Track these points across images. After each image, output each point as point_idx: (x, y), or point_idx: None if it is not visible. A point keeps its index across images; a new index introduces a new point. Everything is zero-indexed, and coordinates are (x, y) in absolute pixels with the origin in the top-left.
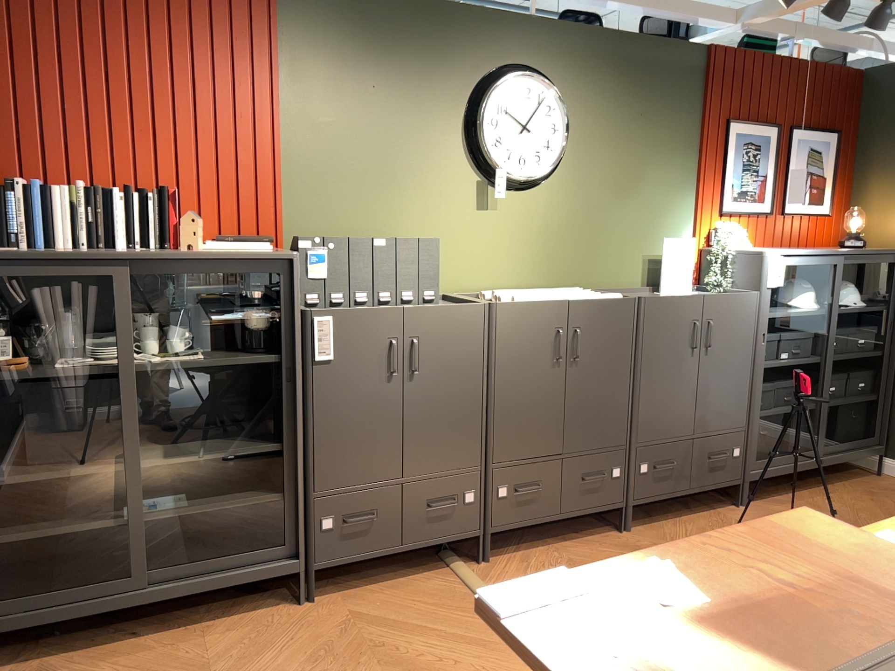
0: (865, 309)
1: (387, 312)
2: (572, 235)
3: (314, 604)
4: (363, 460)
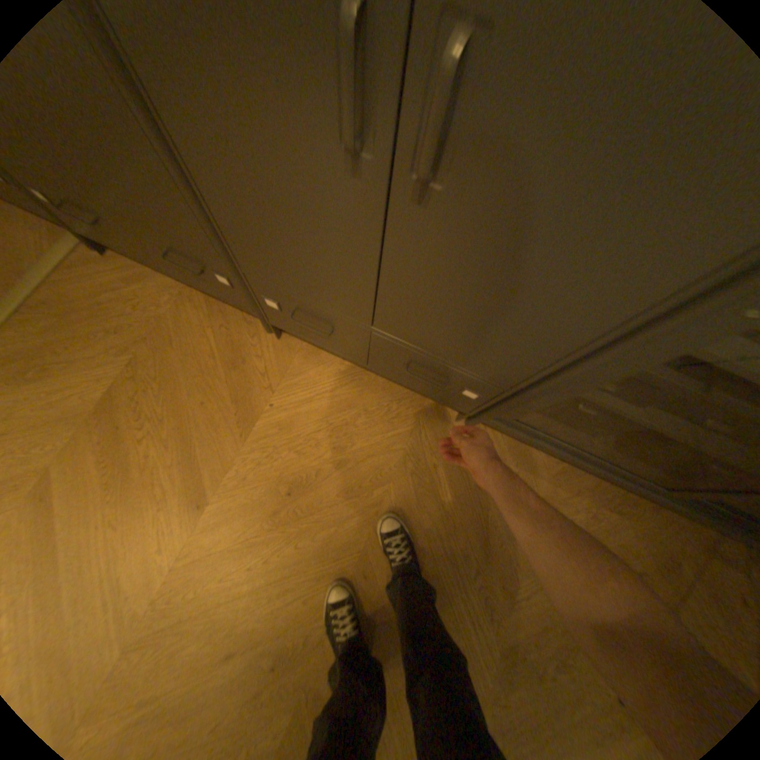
0: None
1: None
2: None
3: None
4: None
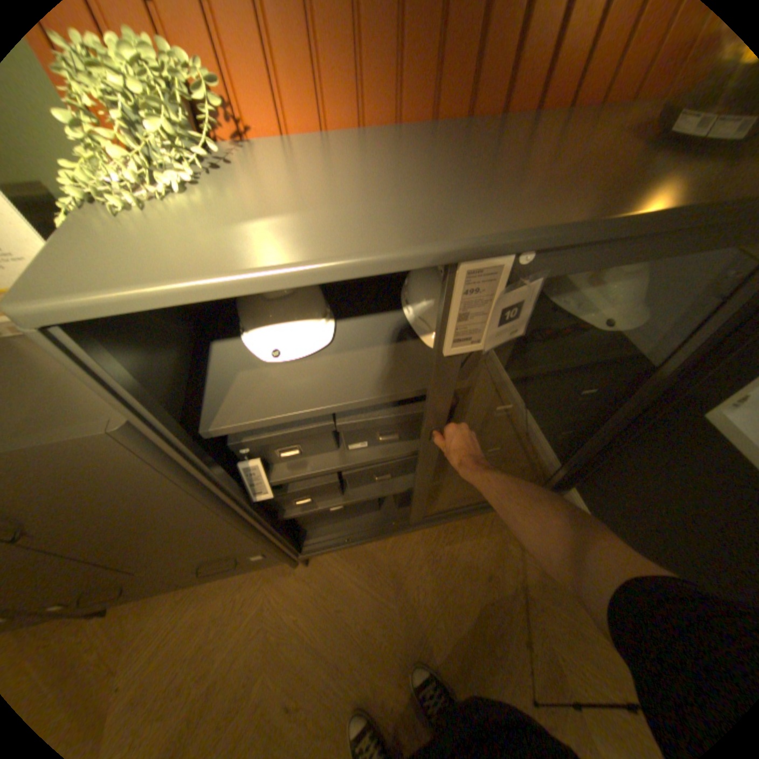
0: (617, 354)
1: None
2: None
3: None
4: None
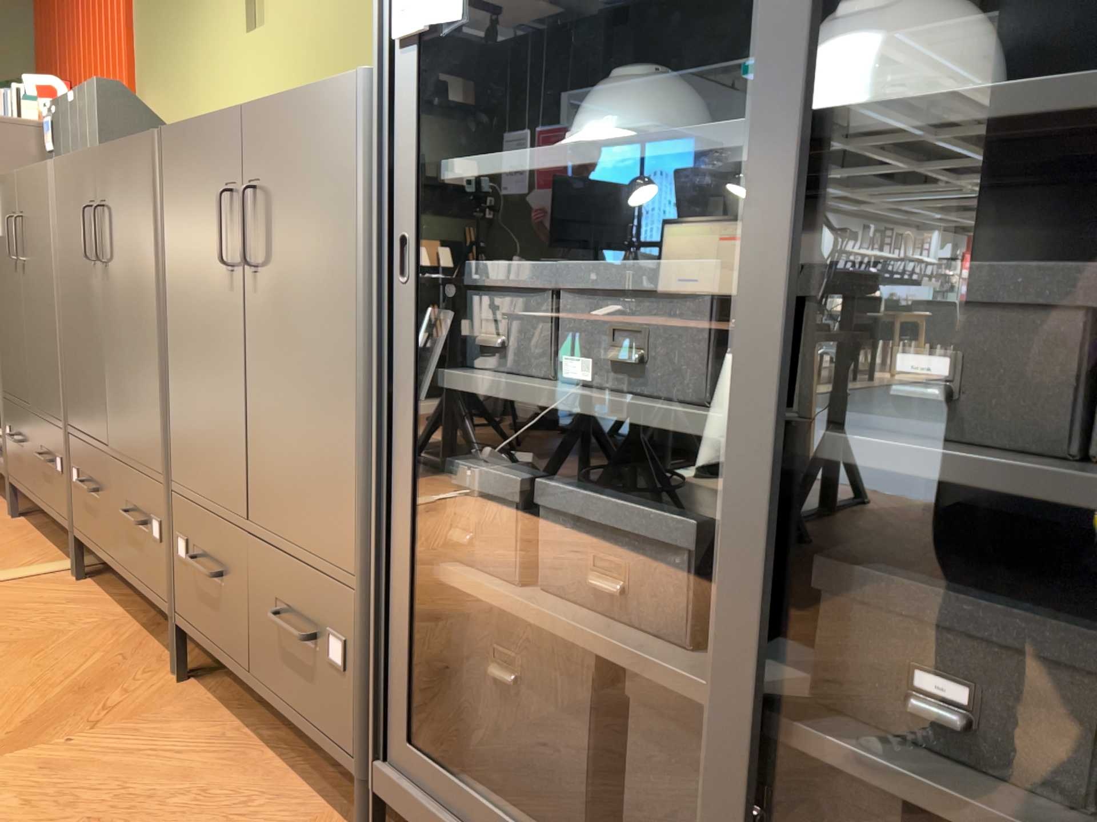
0: None
1: (11, 180)
2: (347, 42)
3: (6, 519)
4: (16, 367)
